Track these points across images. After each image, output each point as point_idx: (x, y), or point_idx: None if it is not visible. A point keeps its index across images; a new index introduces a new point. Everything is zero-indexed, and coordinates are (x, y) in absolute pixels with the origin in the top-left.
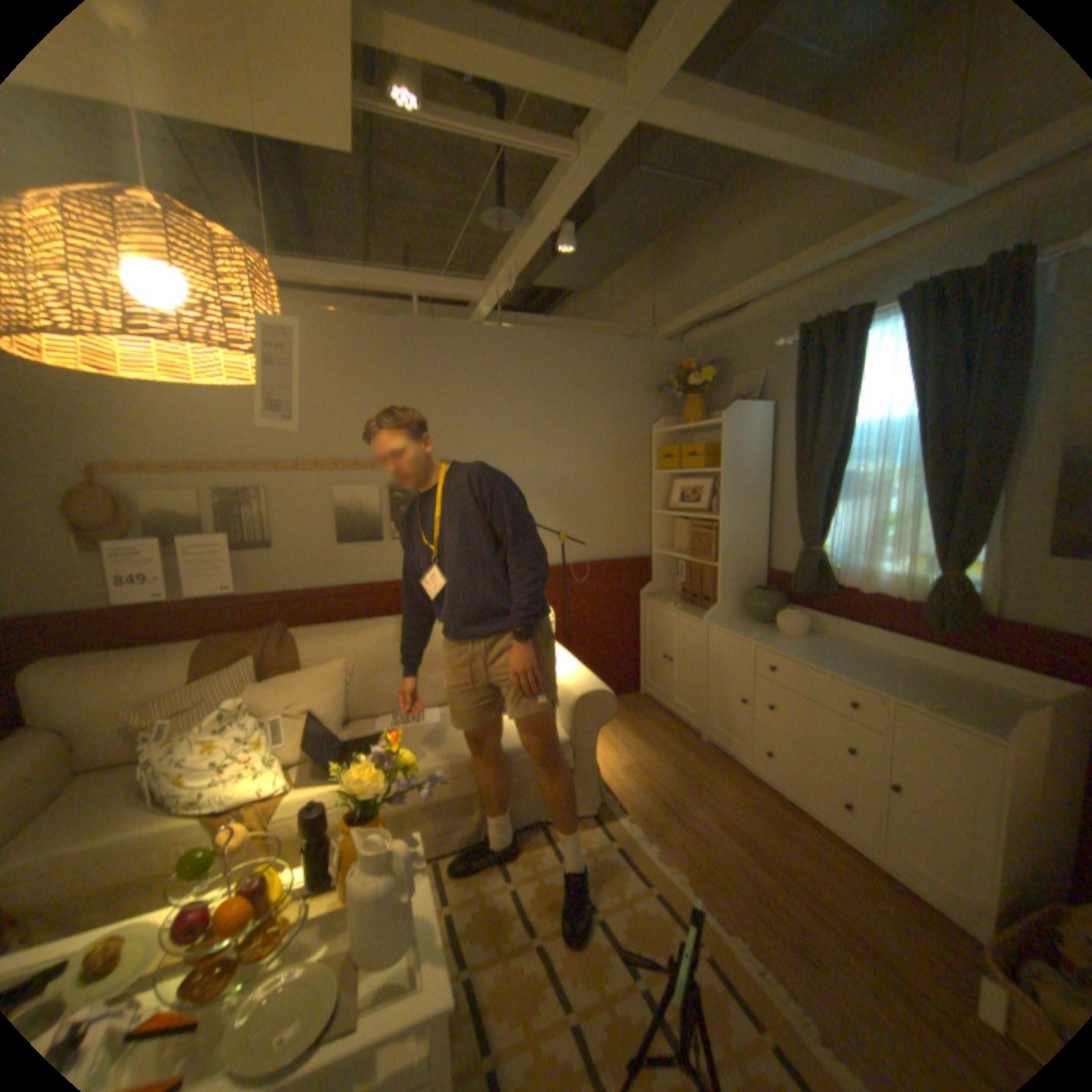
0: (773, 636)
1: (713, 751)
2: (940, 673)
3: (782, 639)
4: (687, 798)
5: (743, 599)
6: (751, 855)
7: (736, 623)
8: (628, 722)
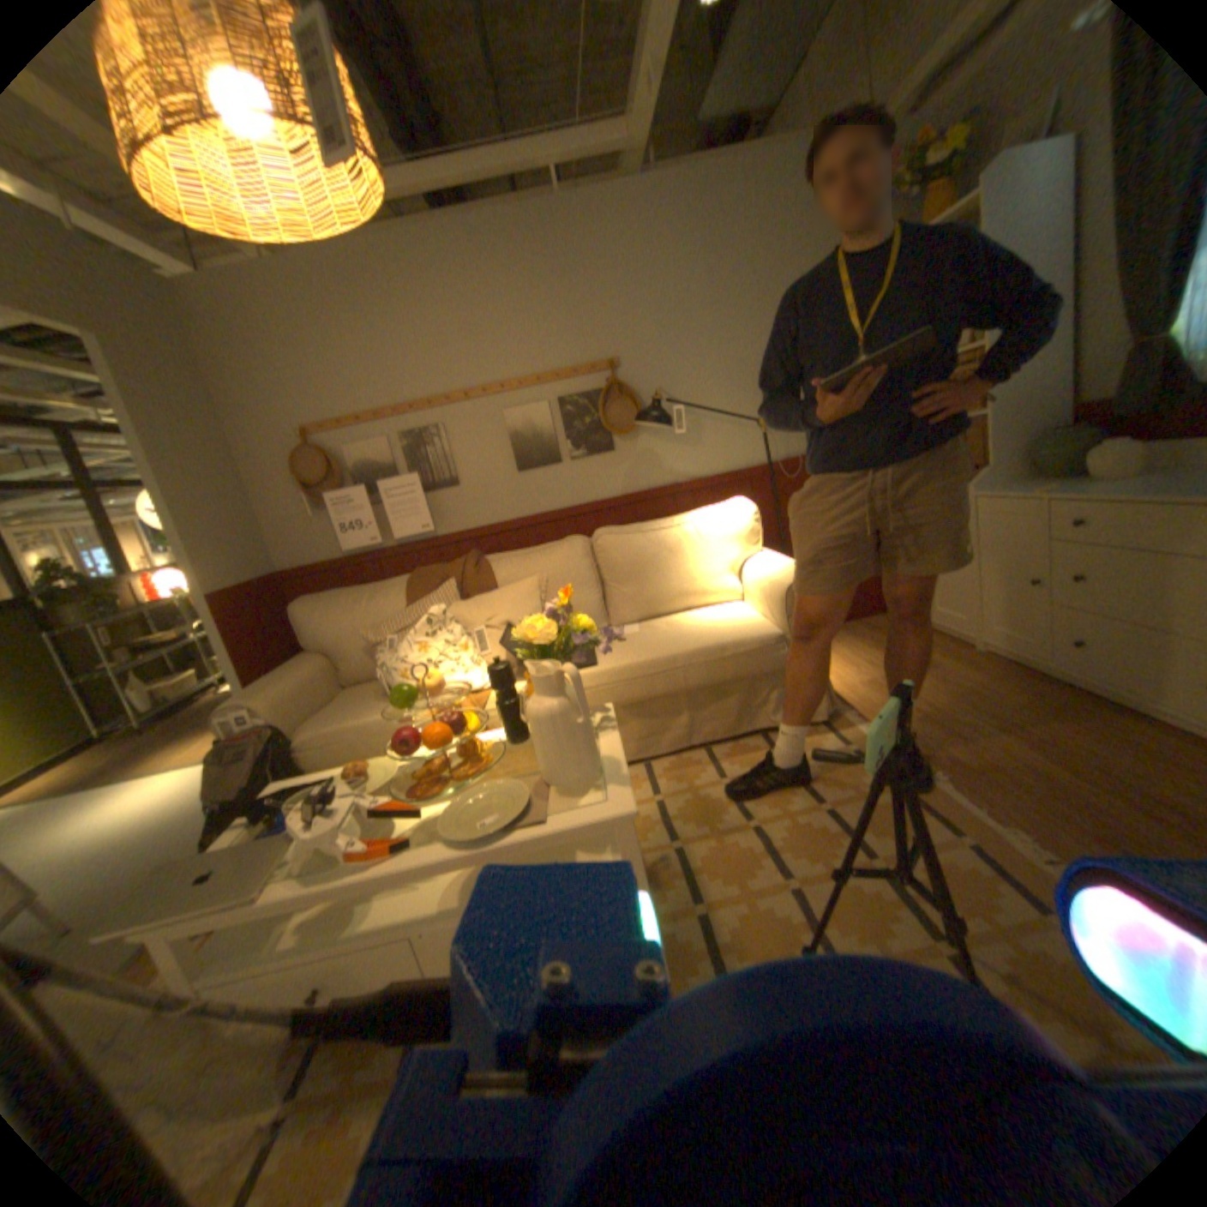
0: (1082, 483)
1: (993, 659)
2: None
3: (1096, 484)
4: (952, 704)
5: (1034, 452)
6: (1045, 754)
7: (1022, 484)
8: (873, 640)
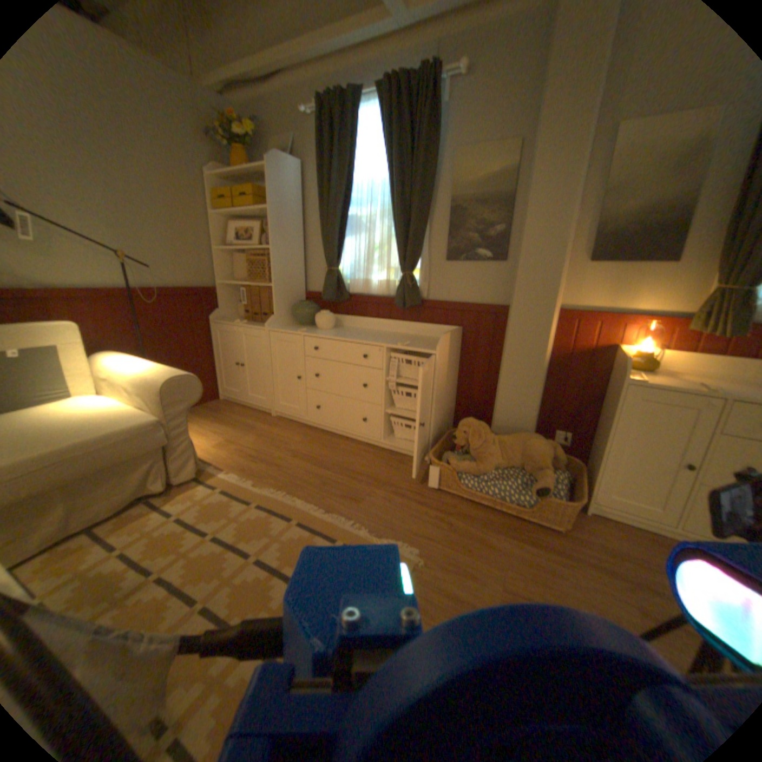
0: (313, 330)
1: (280, 420)
2: (402, 335)
3: (319, 330)
4: (266, 448)
5: (291, 311)
6: (313, 463)
7: (288, 327)
8: (212, 417)
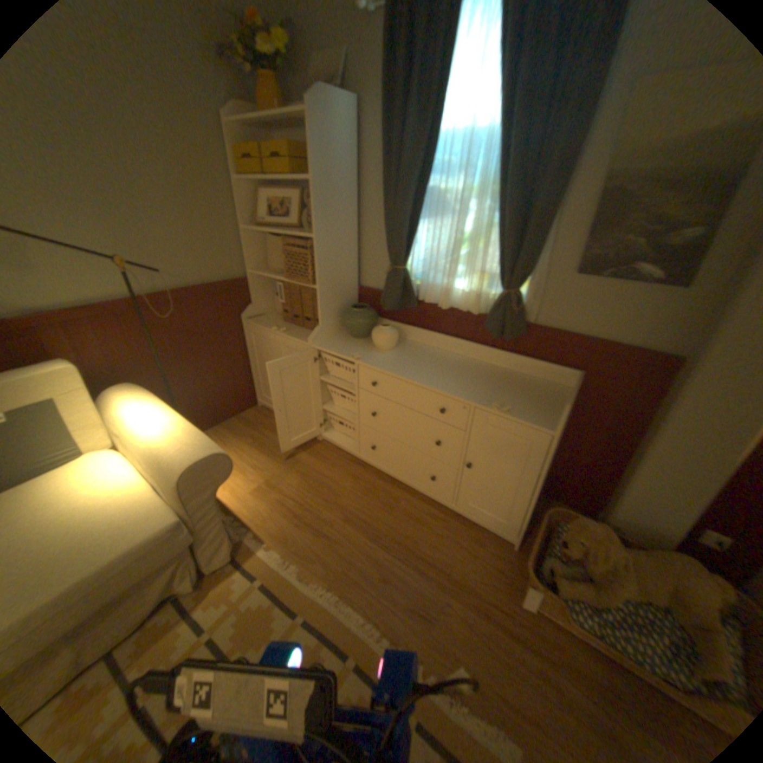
0: (371, 351)
1: (327, 447)
2: (491, 369)
3: (378, 353)
4: (313, 501)
5: (341, 317)
6: (370, 537)
7: (338, 341)
8: (251, 439)
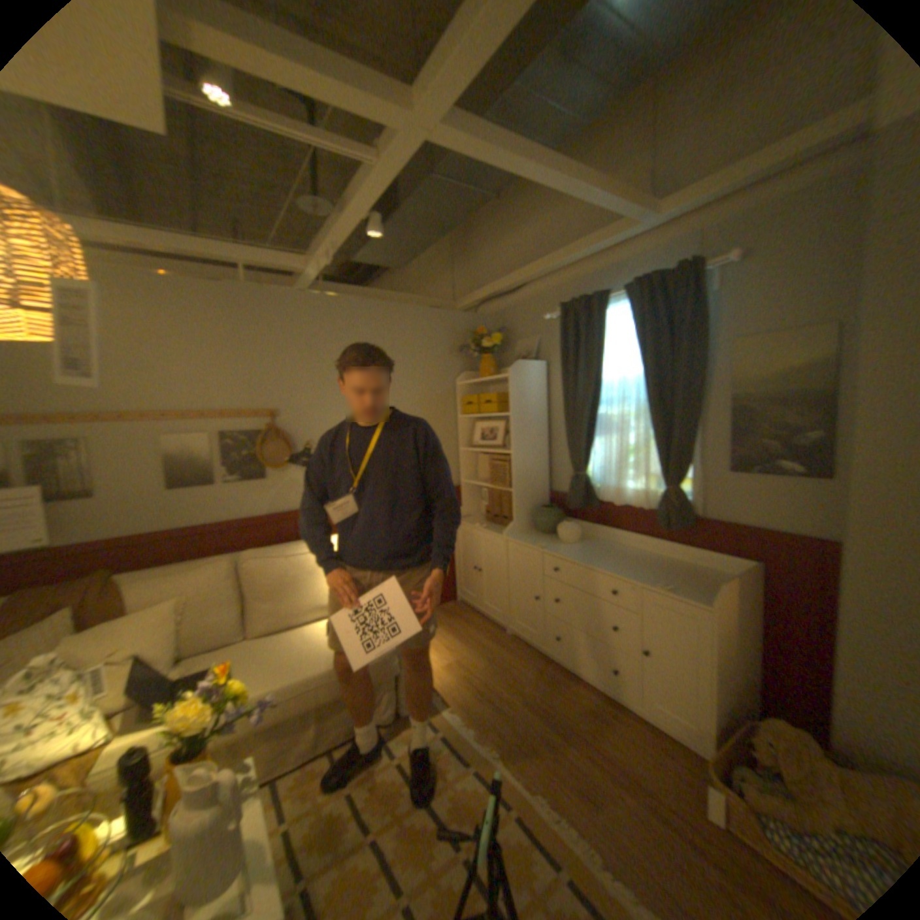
0: (556, 543)
1: (516, 642)
2: (670, 562)
3: (562, 545)
4: (497, 685)
5: (533, 516)
6: (548, 724)
7: (529, 536)
8: (448, 627)
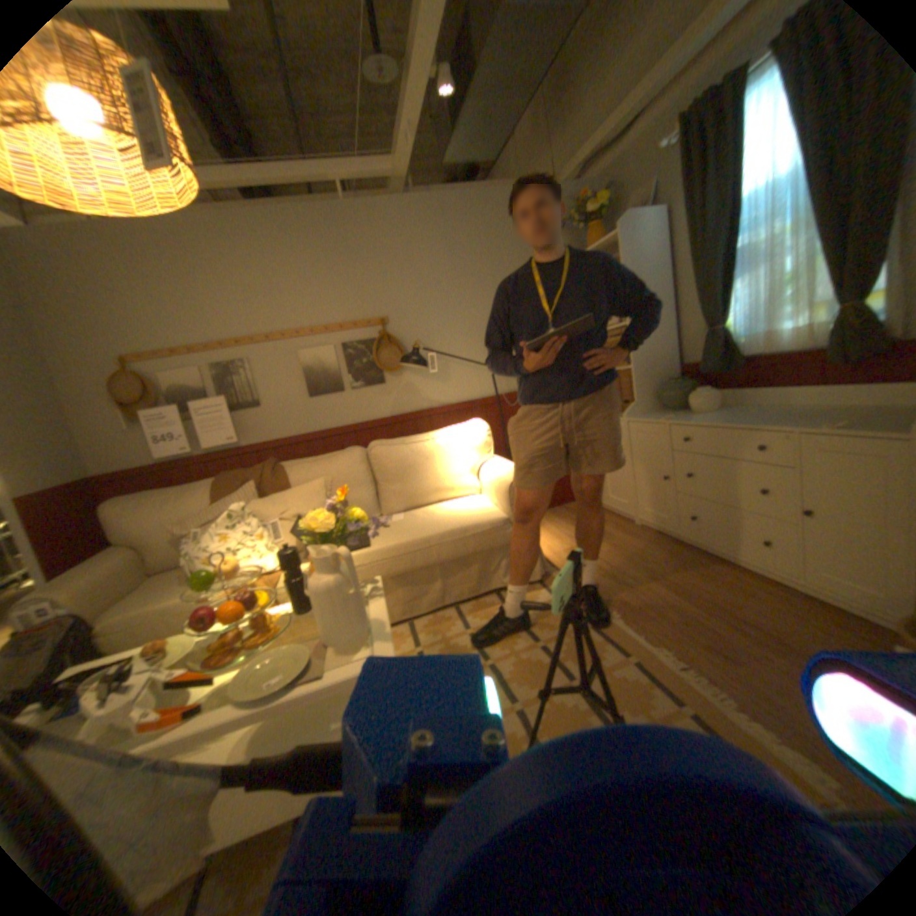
0: (687, 414)
1: (646, 530)
2: (850, 408)
3: (695, 415)
4: (621, 563)
5: (660, 394)
6: (678, 594)
7: (654, 414)
8: (570, 520)
